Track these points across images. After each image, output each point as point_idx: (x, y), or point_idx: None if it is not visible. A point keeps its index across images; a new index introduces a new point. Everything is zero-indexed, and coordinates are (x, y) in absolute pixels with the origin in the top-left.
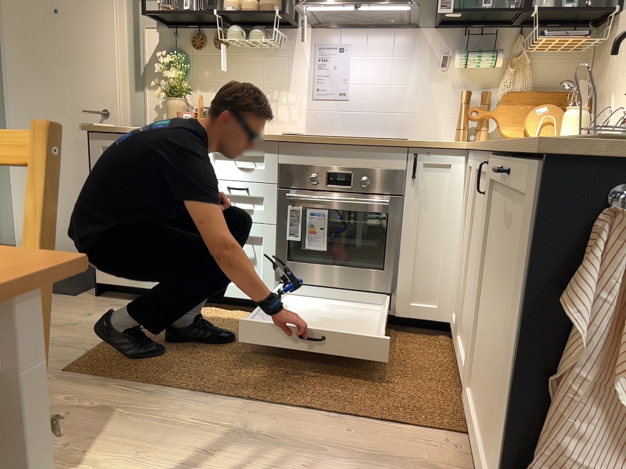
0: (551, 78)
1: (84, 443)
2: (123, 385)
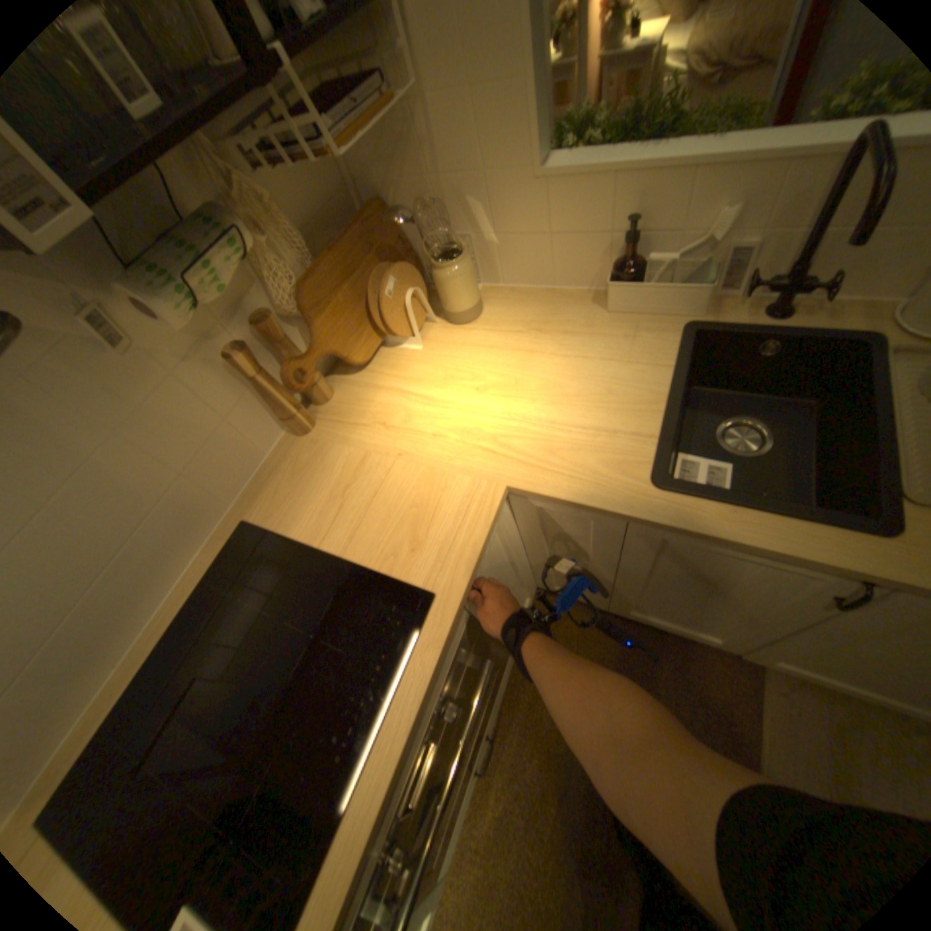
0: (299, 186)
1: None
2: None
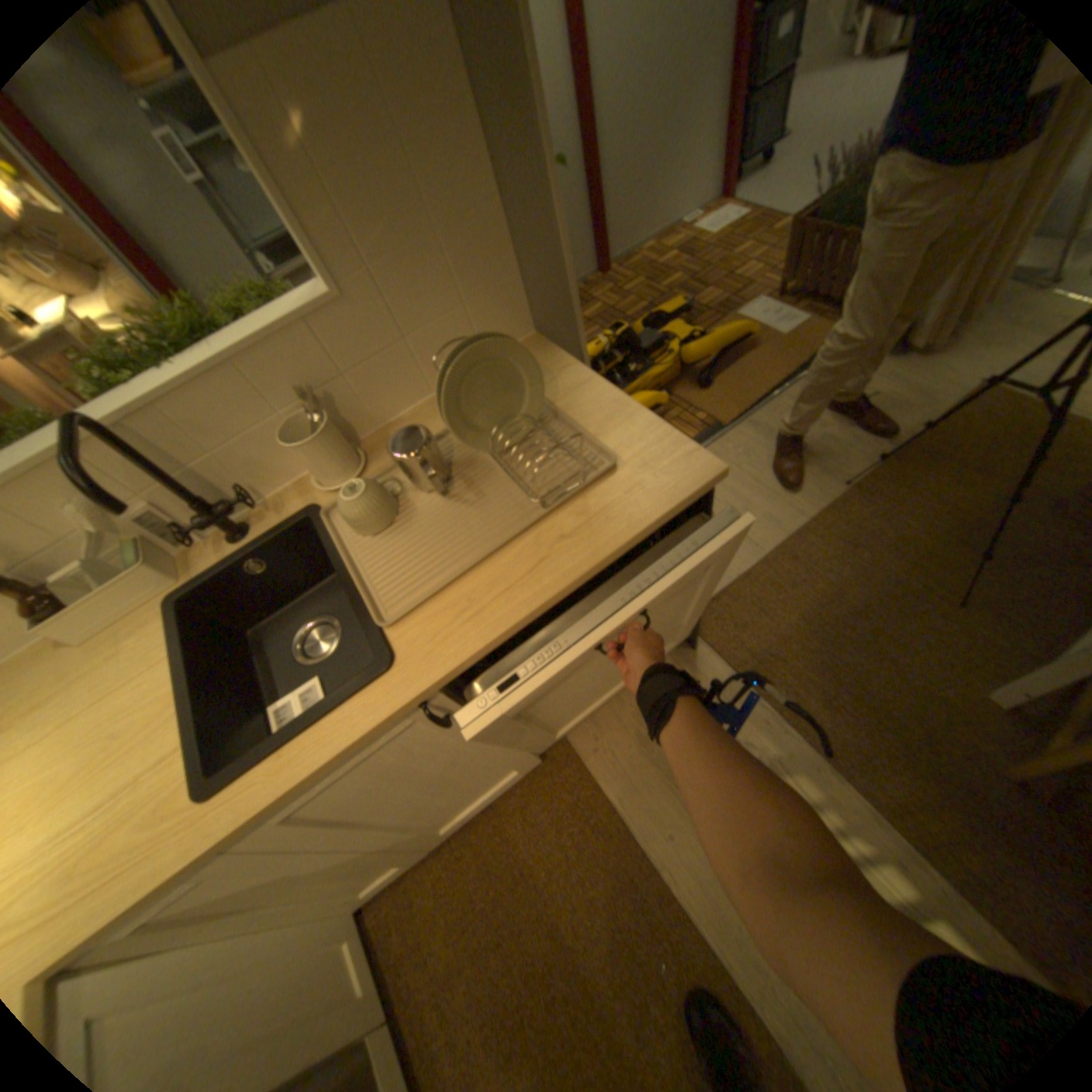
0: None
1: None
2: None
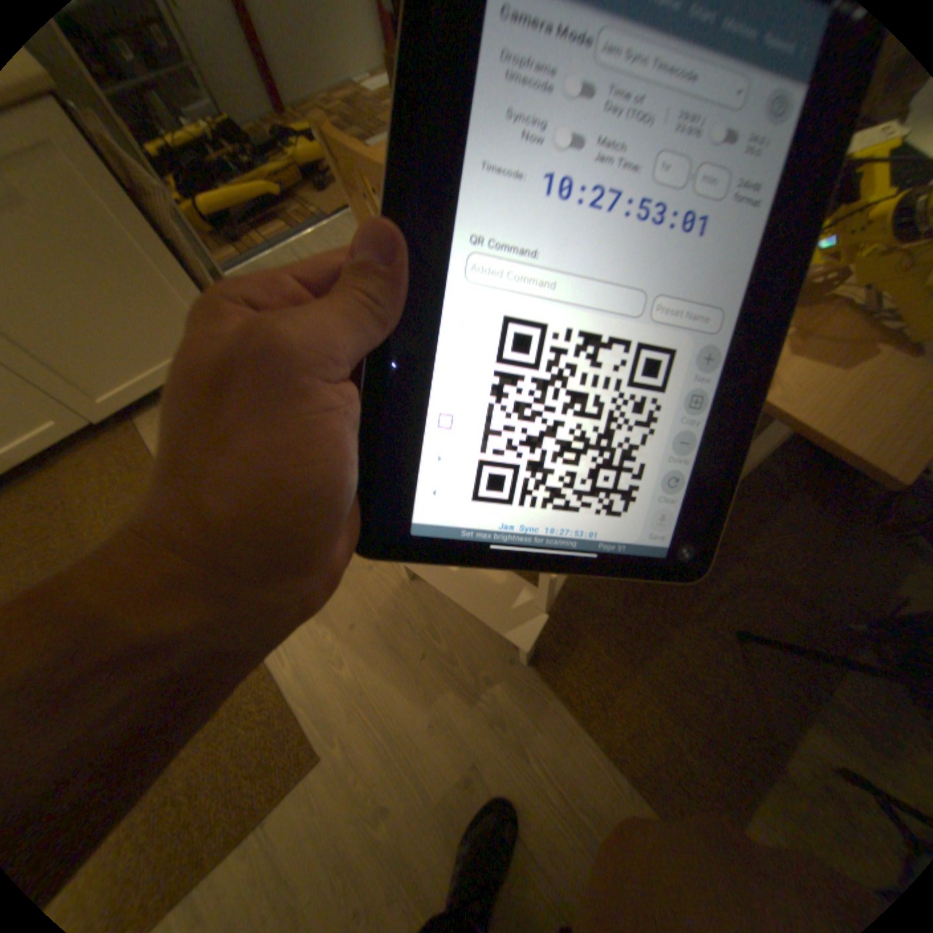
0: None
1: (359, 568)
2: (283, 659)
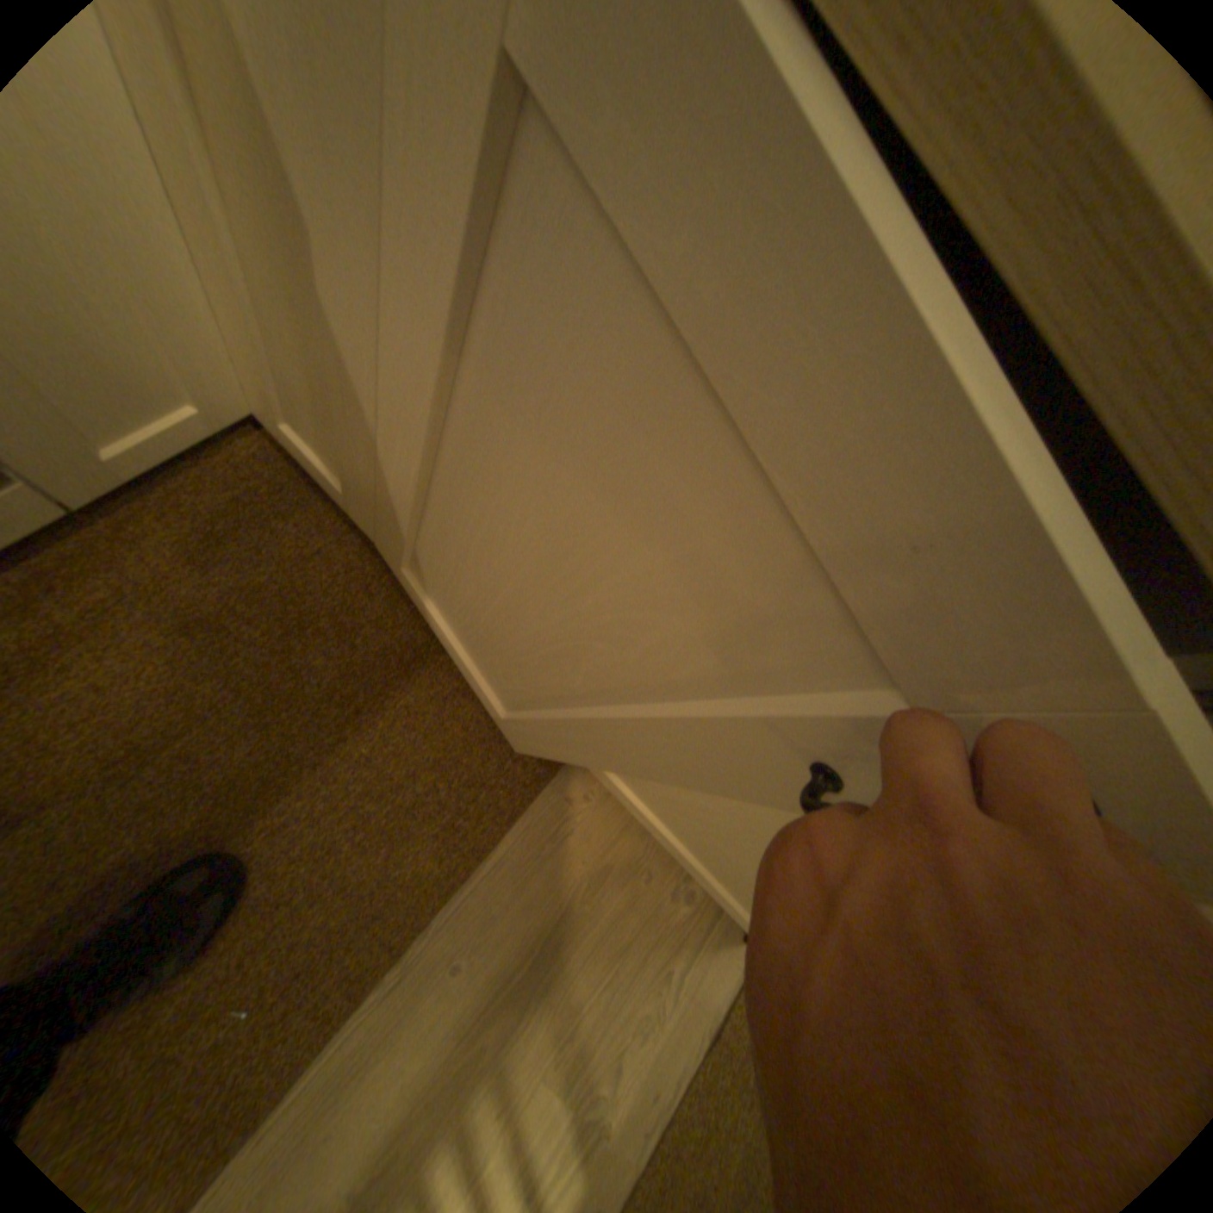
0: None
1: None
2: None
